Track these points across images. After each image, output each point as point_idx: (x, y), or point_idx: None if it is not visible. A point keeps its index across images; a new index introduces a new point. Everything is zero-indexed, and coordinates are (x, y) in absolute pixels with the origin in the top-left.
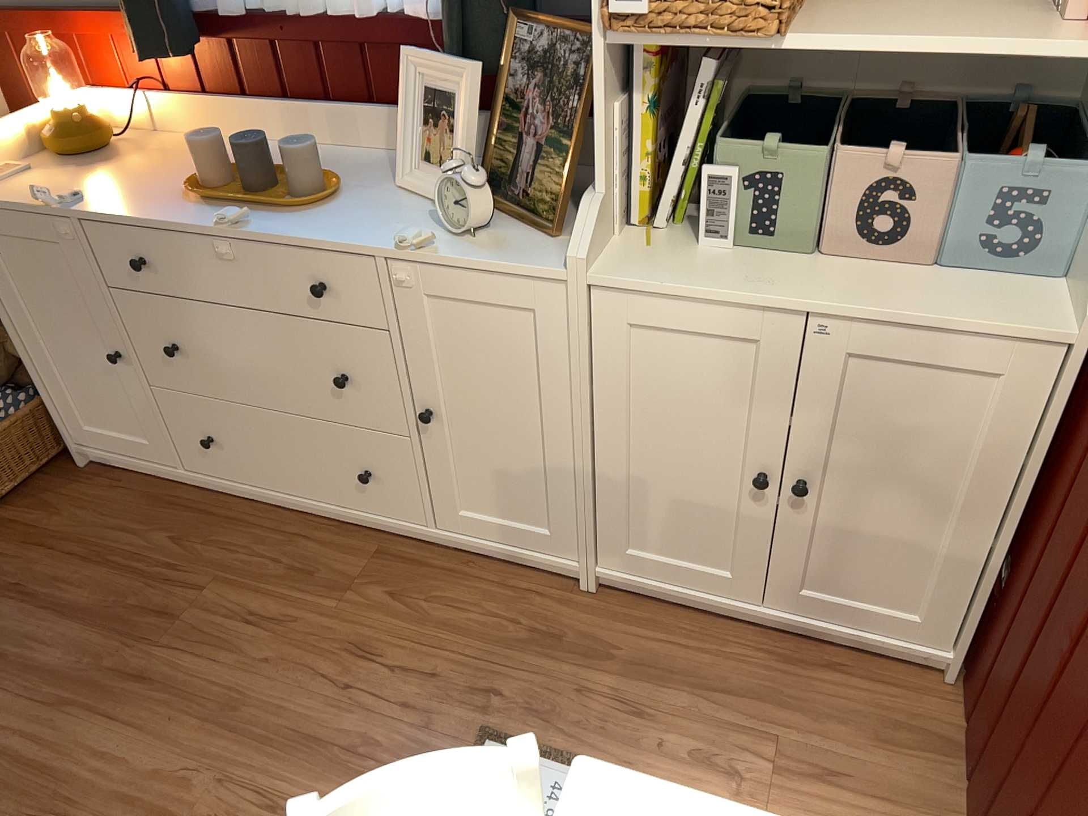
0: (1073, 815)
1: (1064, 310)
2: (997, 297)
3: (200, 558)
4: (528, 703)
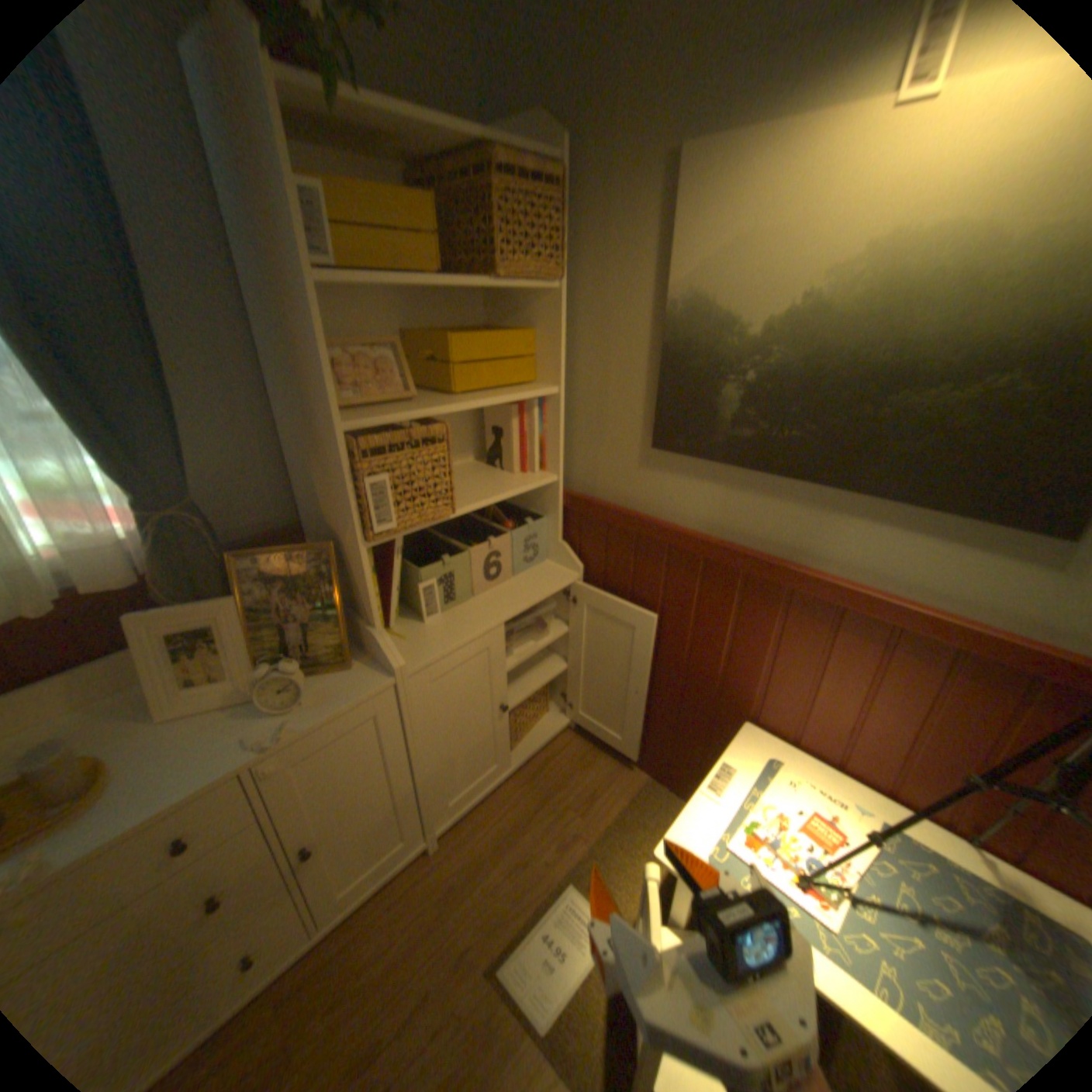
0: (706, 711)
1: (567, 568)
2: (544, 575)
3: None
4: (486, 936)
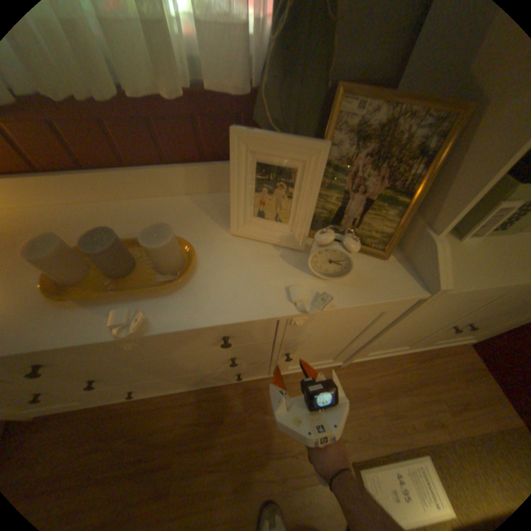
0: None
1: None
2: None
3: (151, 451)
4: (361, 443)
